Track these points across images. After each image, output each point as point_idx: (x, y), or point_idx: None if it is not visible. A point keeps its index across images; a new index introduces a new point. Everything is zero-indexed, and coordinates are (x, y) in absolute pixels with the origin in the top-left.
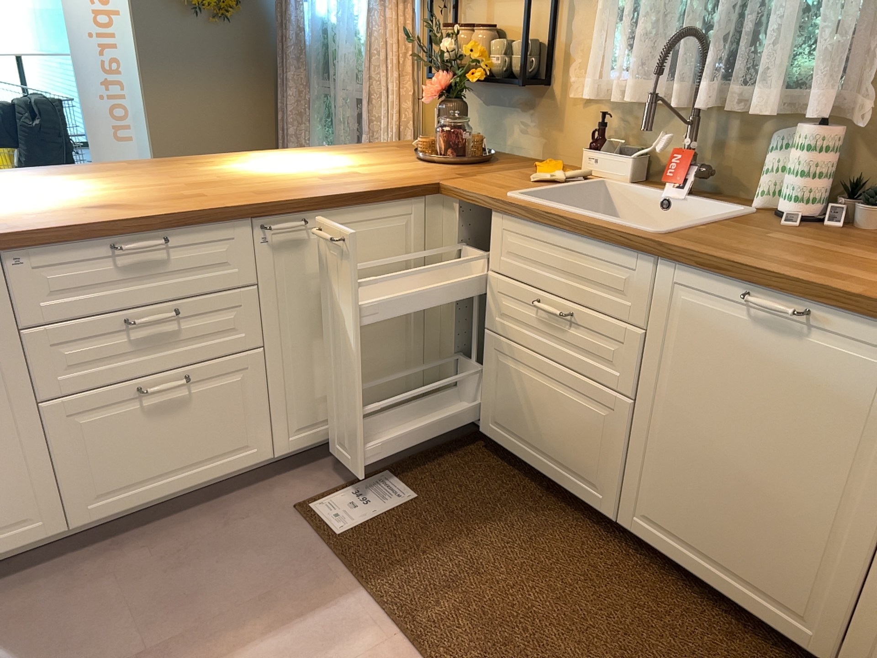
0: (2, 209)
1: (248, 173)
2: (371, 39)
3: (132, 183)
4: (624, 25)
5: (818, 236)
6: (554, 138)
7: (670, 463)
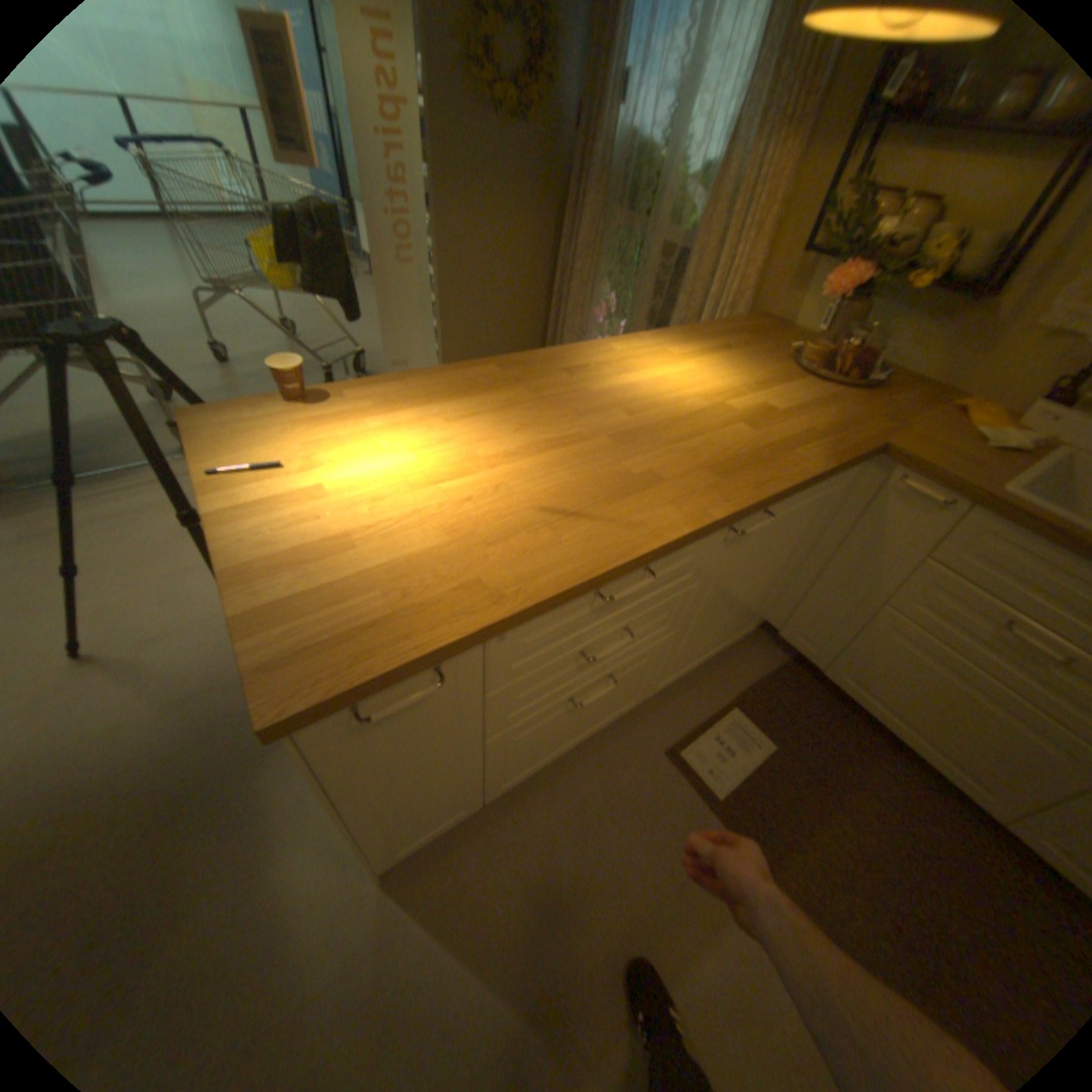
0: (437, 516)
1: (653, 403)
2: (726, 175)
3: (542, 429)
4: None
5: None
6: (972, 360)
7: None
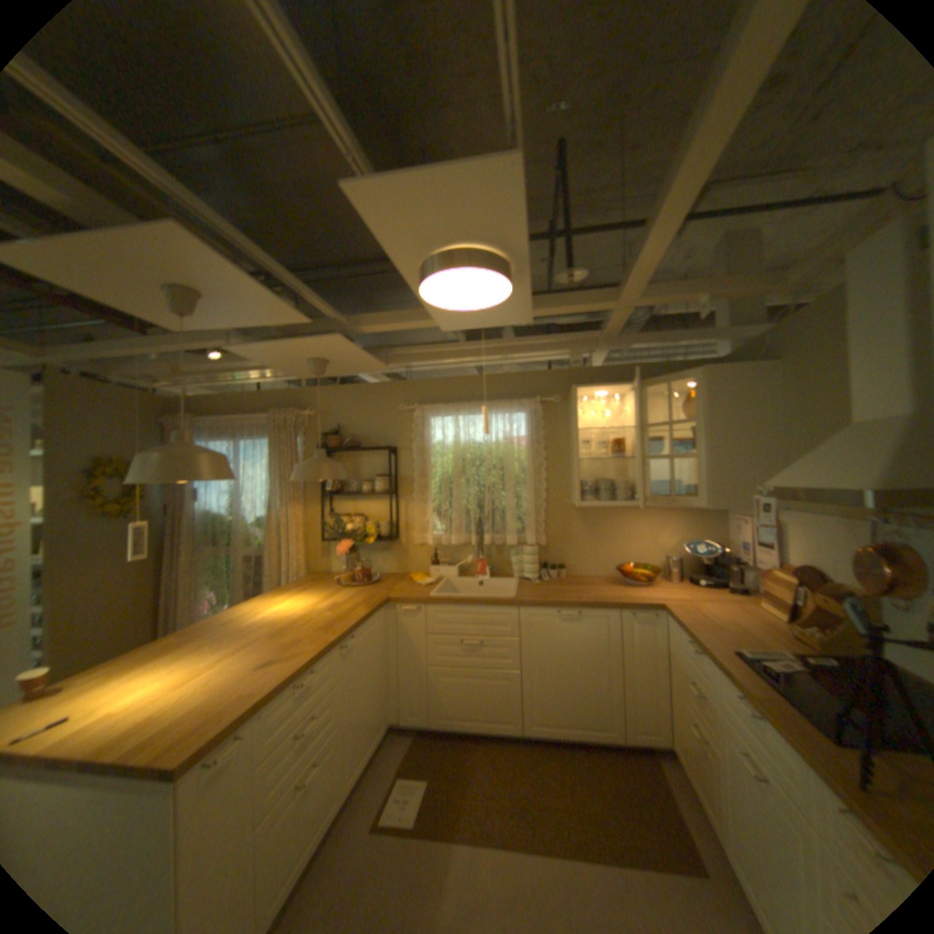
0: (199, 691)
1: (280, 620)
2: (272, 521)
3: (228, 647)
4: (444, 513)
5: (550, 584)
6: (406, 562)
7: (544, 693)
